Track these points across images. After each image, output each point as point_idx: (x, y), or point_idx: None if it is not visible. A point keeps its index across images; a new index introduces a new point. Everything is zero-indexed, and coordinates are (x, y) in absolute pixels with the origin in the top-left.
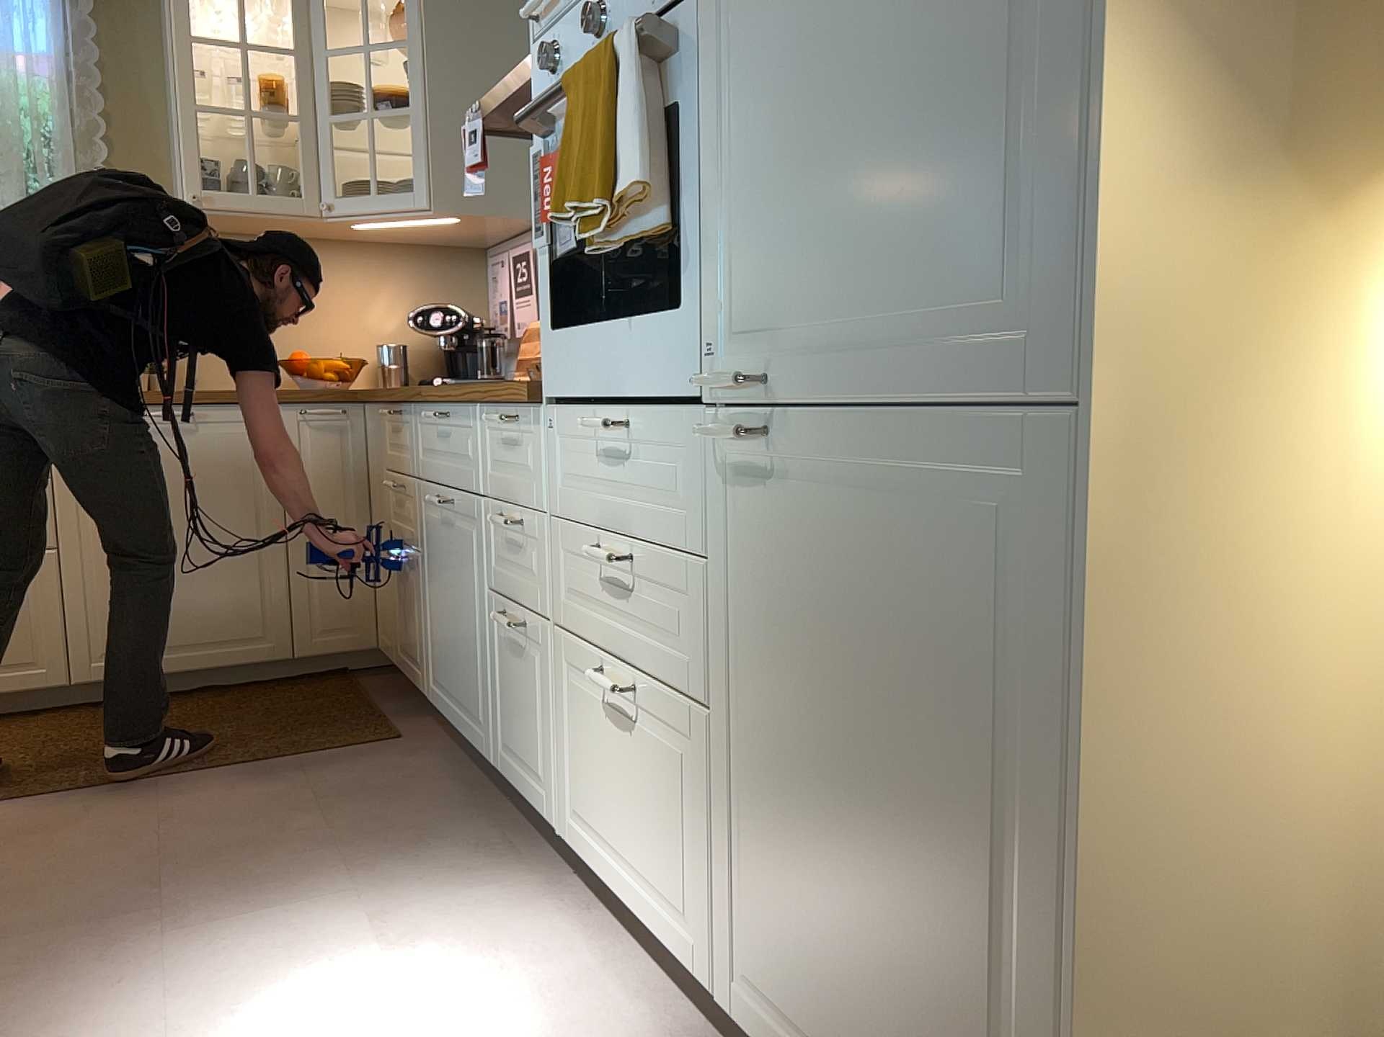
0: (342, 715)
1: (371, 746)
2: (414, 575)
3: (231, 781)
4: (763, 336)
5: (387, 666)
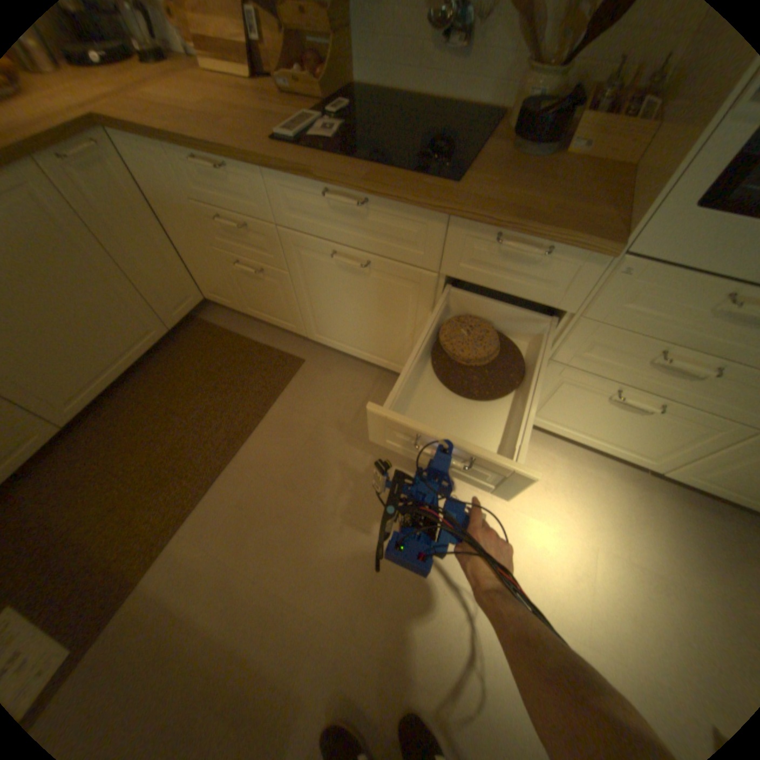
0: (245, 355)
1: (297, 373)
2: (275, 281)
3: (270, 437)
4: None
5: (201, 300)
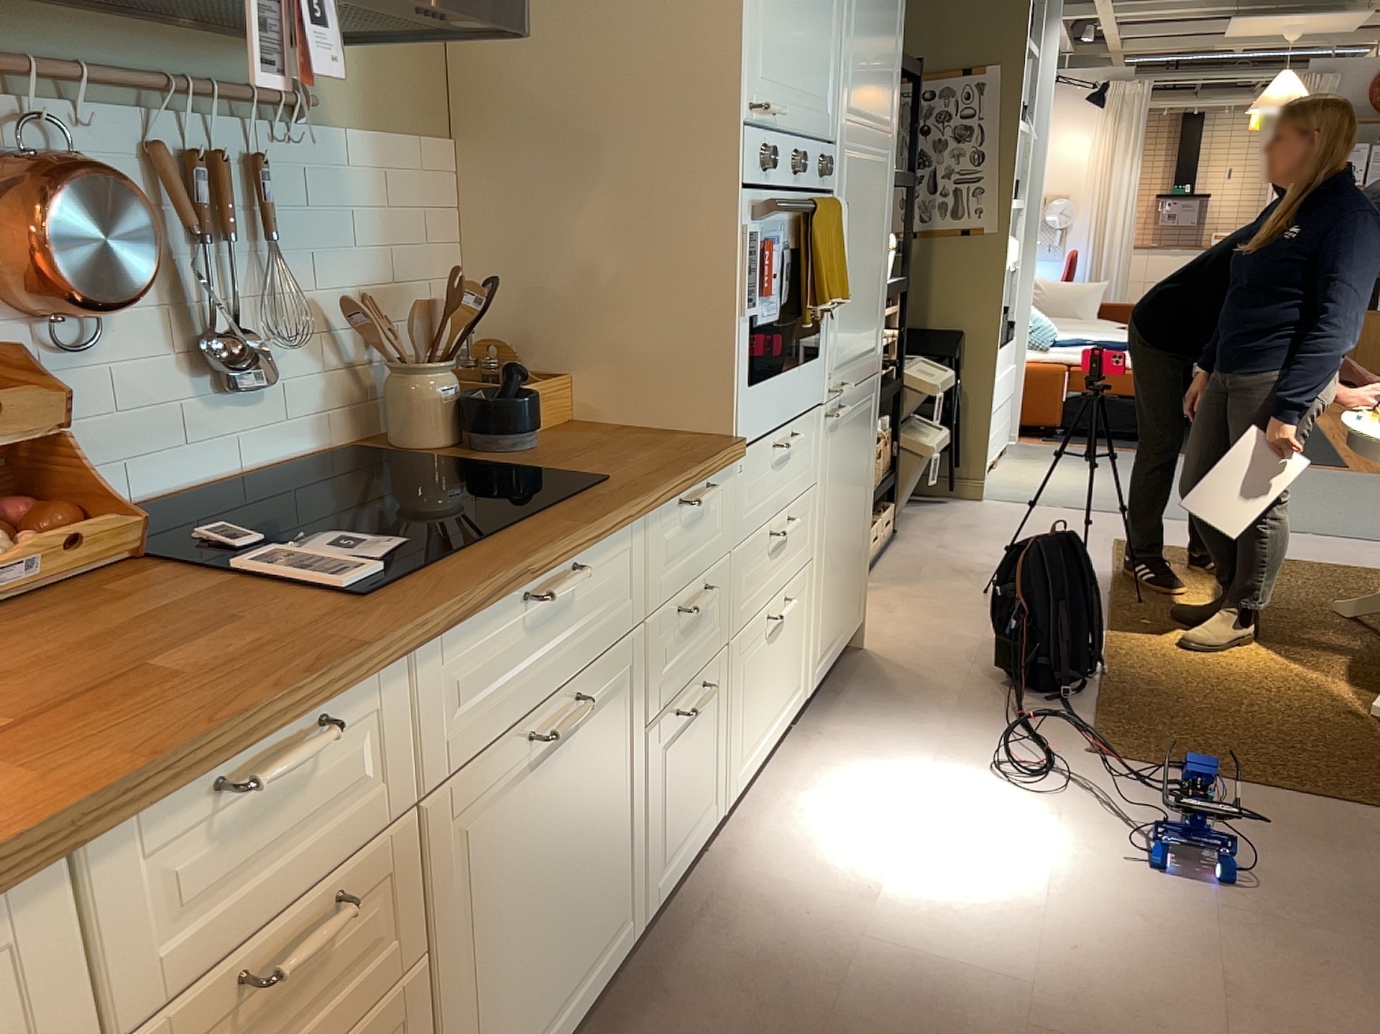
0: None
1: None
2: None
3: None
4: (837, 366)
5: None
